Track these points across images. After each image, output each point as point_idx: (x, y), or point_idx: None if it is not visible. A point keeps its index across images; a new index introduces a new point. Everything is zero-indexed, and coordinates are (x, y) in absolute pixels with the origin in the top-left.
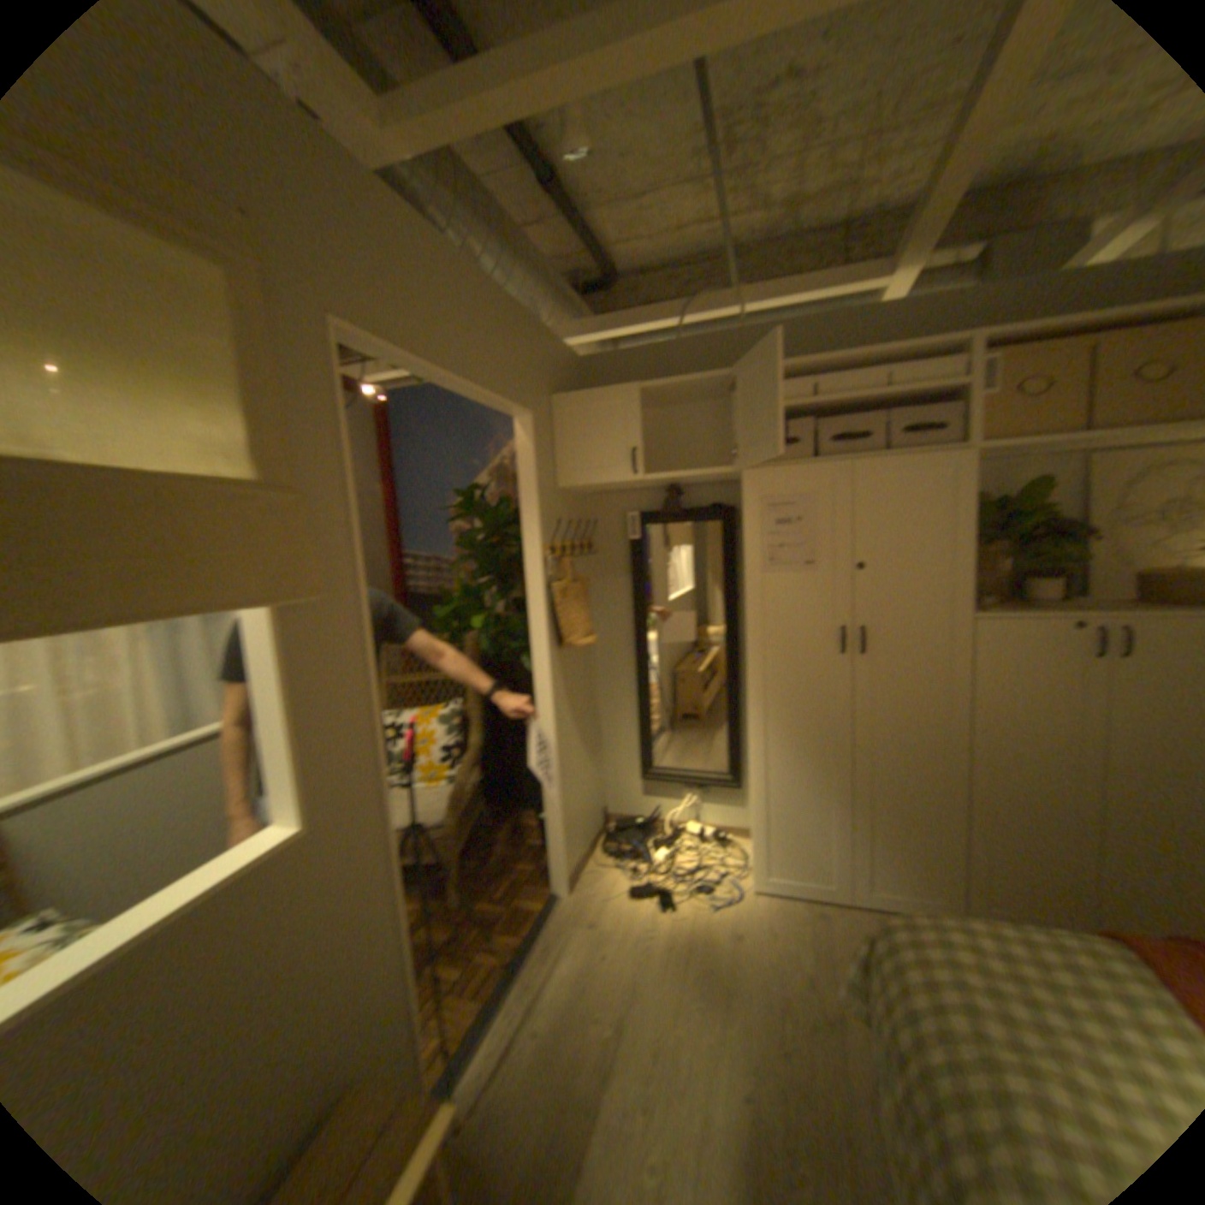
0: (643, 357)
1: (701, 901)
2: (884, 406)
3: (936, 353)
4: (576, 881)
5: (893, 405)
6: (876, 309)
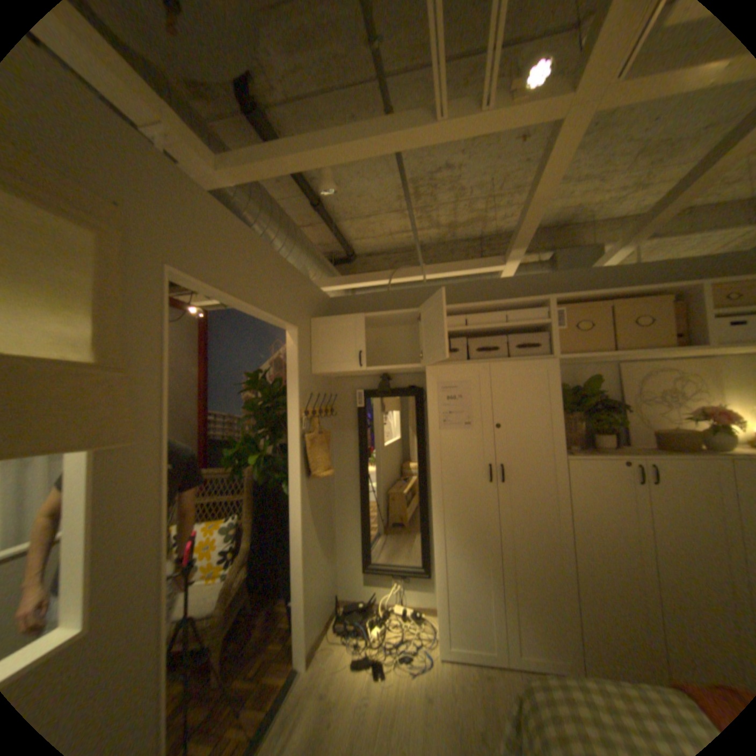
0: (368, 299)
1: (403, 669)
2: (505, 332)
3: (531, 305)
4: (313, 657)
5: (510, 332)
6: (497, 281)
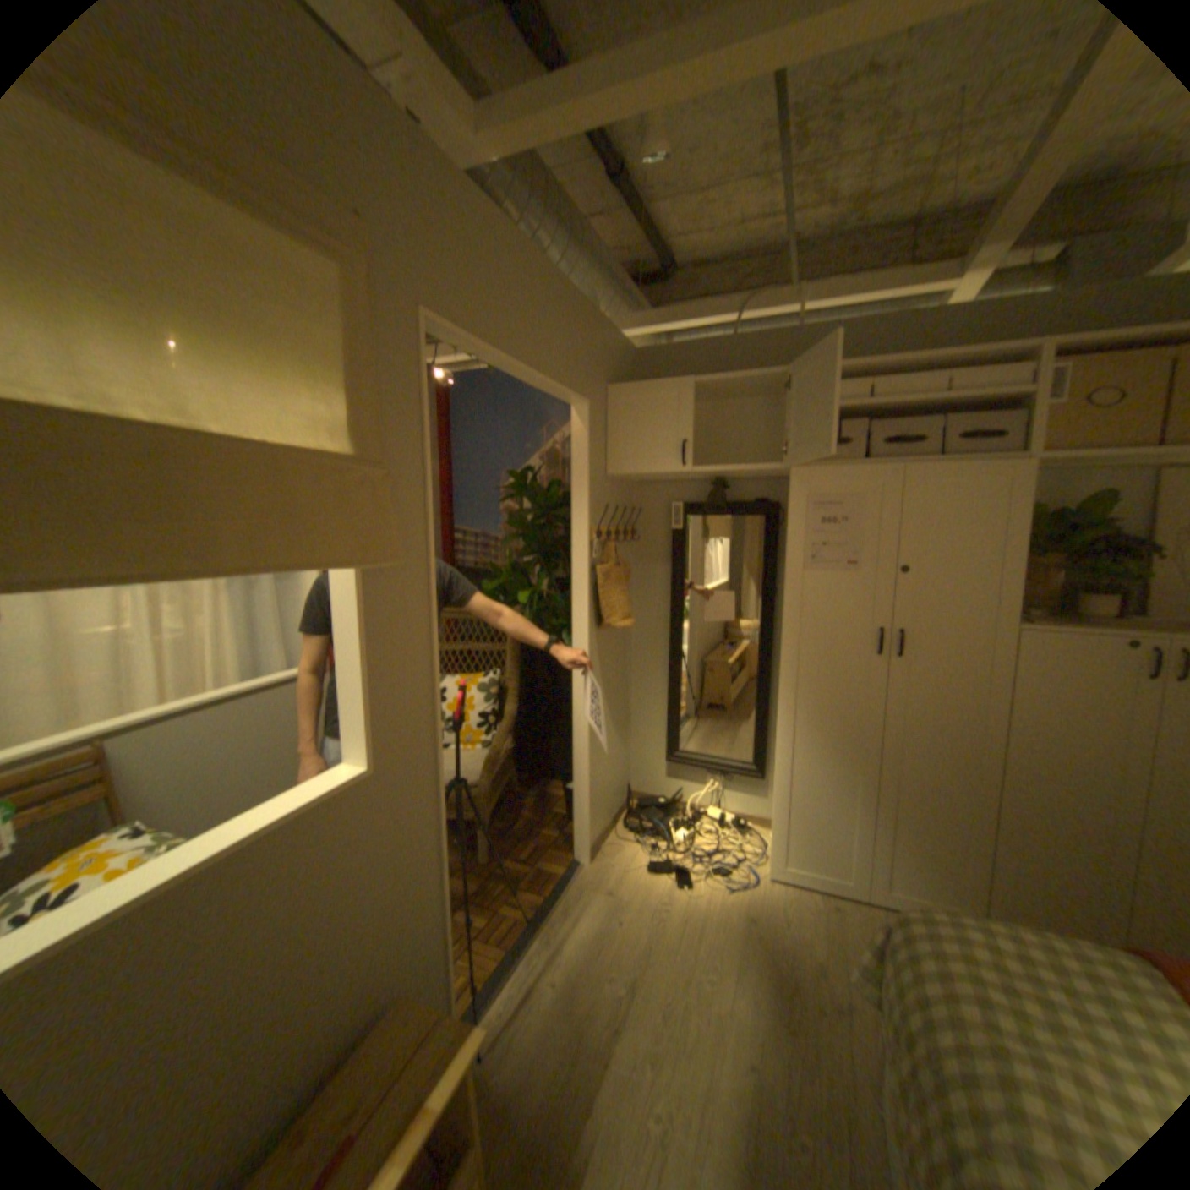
0: (700, 351)
1: (718, 882)
2: (942, 410)
3: (1003, 359)
4: (599, 851)
5: (952, 410)
6: (942, 311)
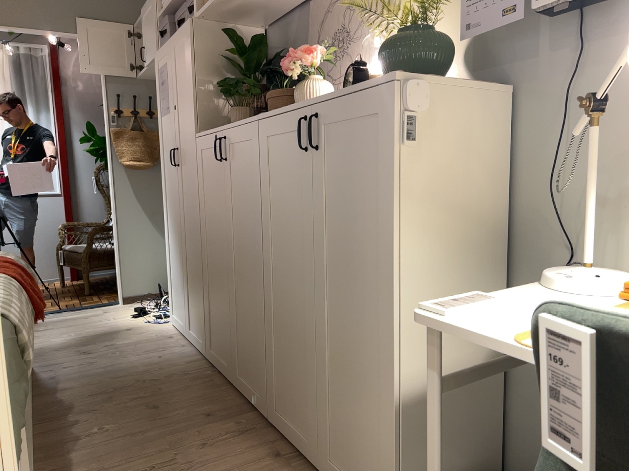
0: None
1: (152, 319)
2: None
3: None
4: (136, 301)
5: None
6: None
